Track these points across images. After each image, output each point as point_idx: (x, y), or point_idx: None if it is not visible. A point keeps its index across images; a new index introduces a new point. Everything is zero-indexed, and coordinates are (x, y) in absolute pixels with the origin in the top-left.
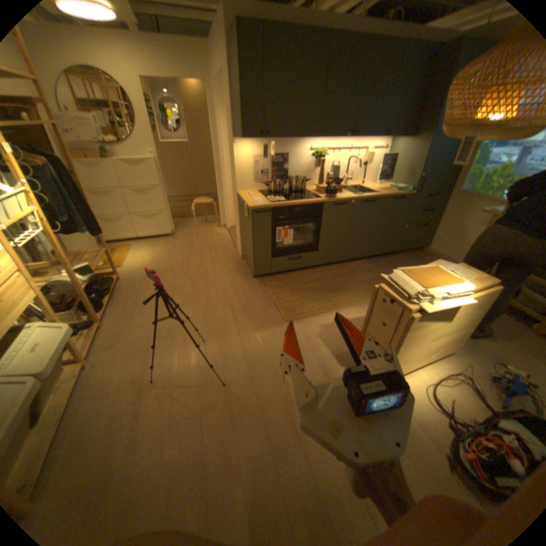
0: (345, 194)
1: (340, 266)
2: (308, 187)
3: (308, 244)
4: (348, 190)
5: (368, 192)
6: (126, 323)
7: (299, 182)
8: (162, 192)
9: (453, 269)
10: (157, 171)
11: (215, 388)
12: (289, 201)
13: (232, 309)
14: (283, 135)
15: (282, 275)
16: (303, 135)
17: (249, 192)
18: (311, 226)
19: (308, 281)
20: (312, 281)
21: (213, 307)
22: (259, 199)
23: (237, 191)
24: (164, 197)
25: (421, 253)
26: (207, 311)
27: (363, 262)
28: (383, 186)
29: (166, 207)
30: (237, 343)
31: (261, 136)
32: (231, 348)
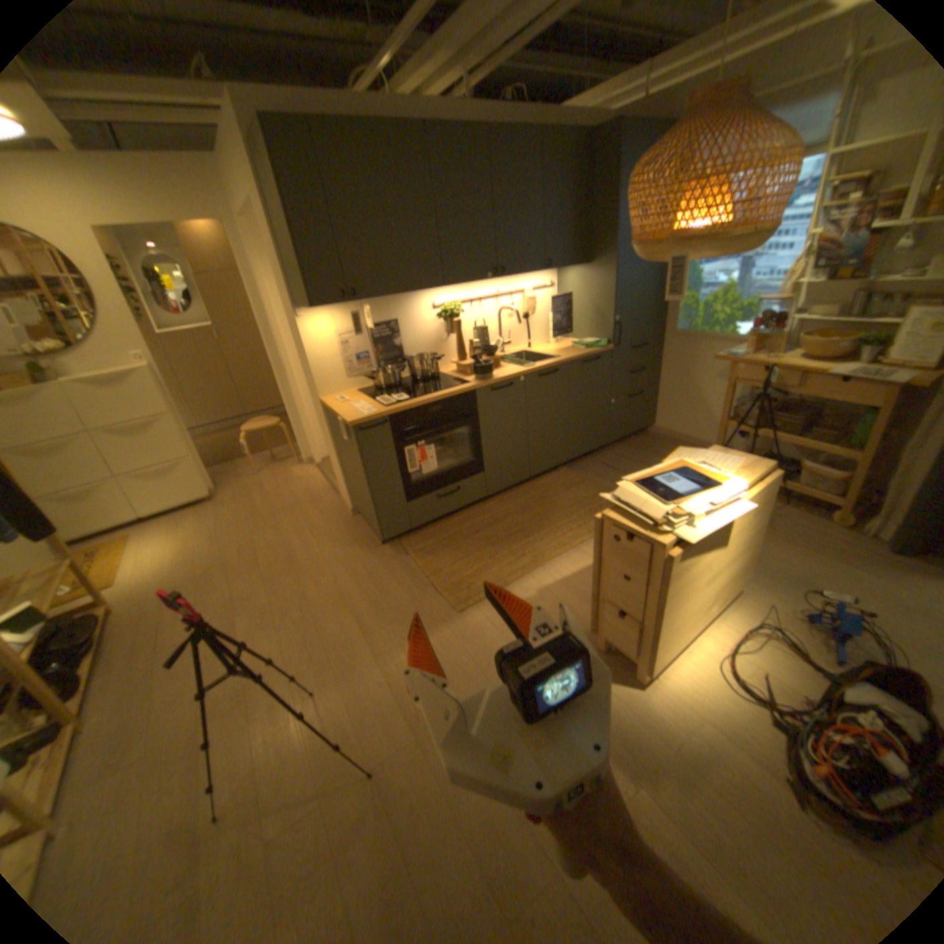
0: (505, 370)
1: (525, 488)
2: (443, 370)
3: (465, 464)
4: (508, 363)
5: (541, 361)
6: (137, 706)
7: (426, 364)
8: (174, 424)
9: (703, 459)
10: (158, 388)
11: (352, 789)
12: (416, 398)
13: (354, 615)
14: (382, 293)
15: (432, 528)
16: (415, 288)
17: (342, 396)
18: (463, 433)
19: (480, 527)
20: (487, 525)
21: (316, 621)
22: (363, 405)
23: (320, 399)
24: (180, 434)
25: (644, 438)
26: (307, 631)
27: (561, 473)
28: (560, 346)
29: (188, 450)
30: (376, 680)
31: (343, 299)
32: (366, 694)
